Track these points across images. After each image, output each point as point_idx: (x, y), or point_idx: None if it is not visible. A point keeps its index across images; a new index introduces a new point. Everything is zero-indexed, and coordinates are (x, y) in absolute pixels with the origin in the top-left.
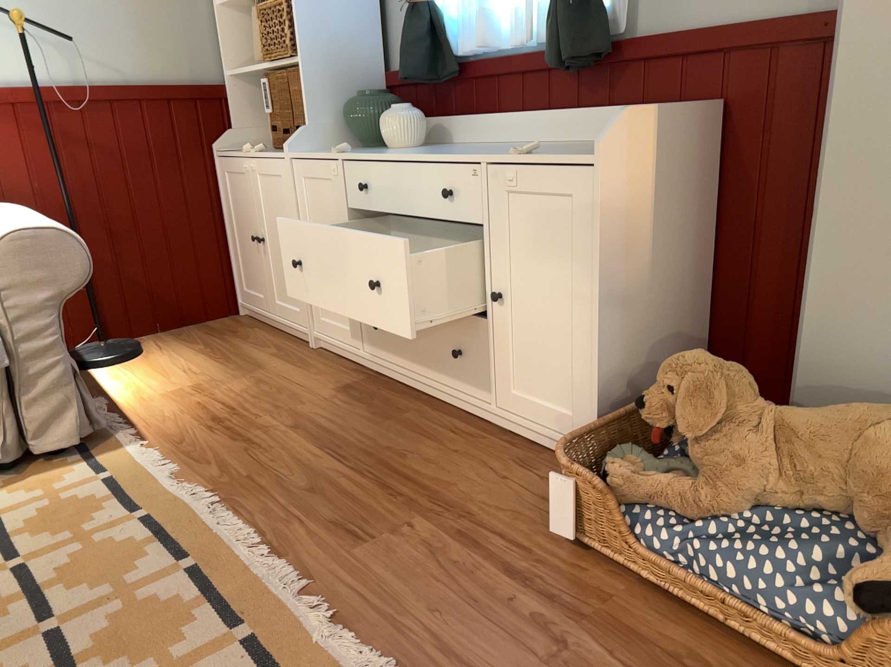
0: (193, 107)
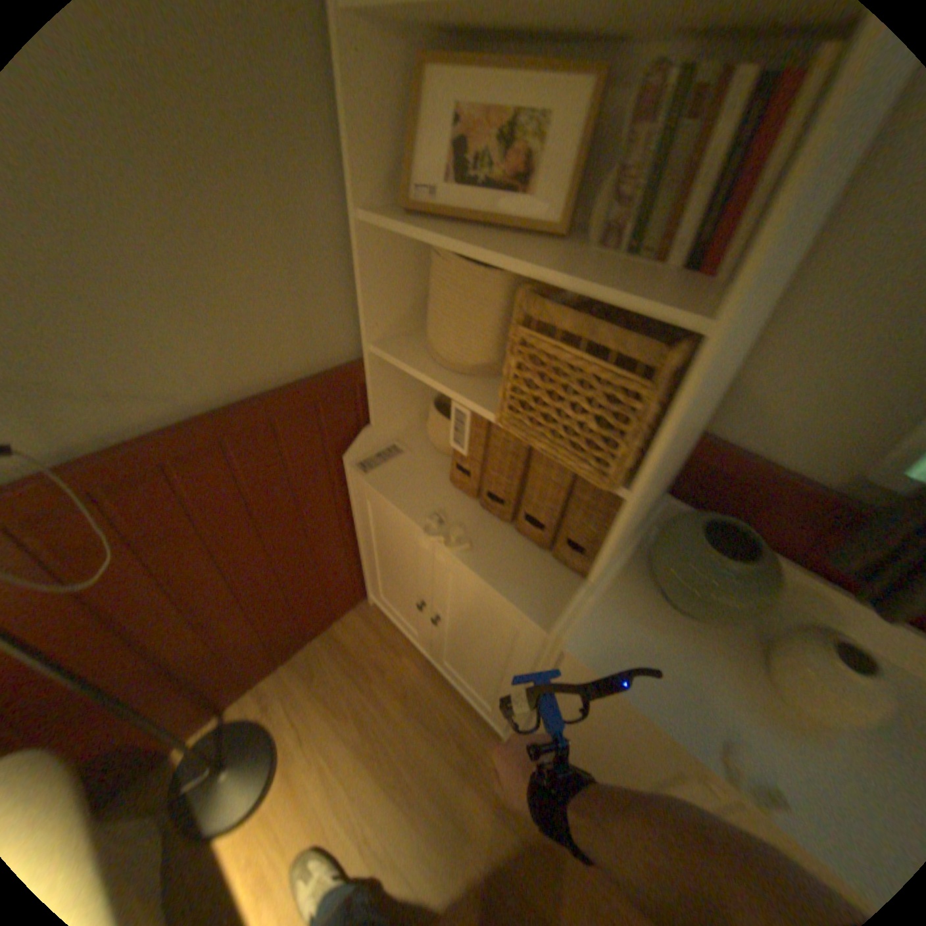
0: (312, 409)
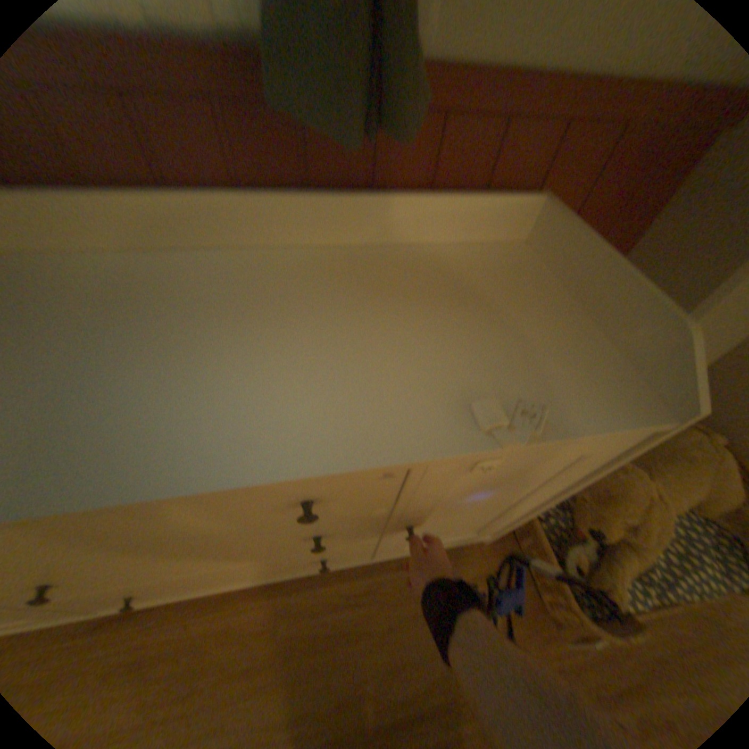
0: None
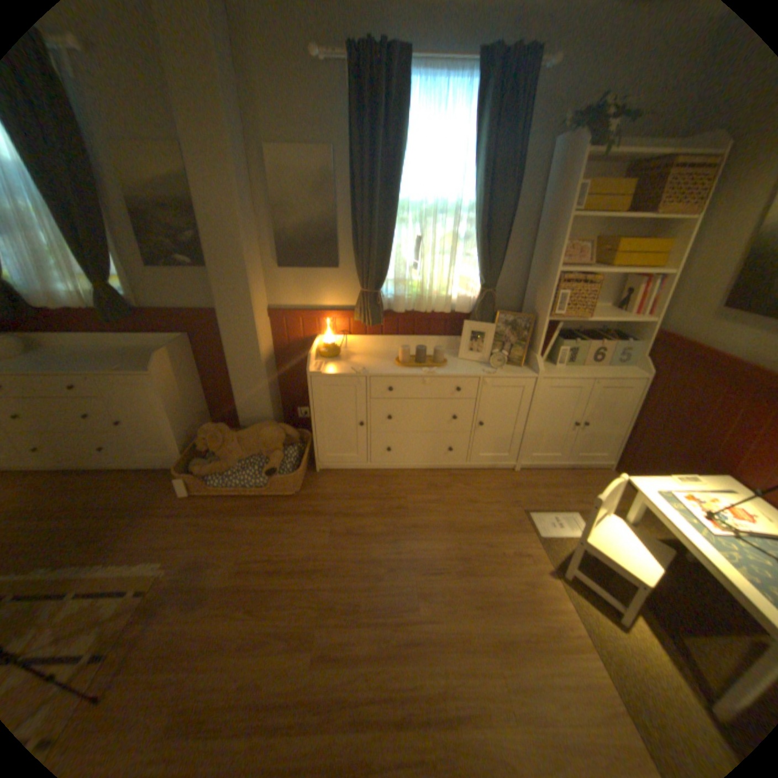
0: None
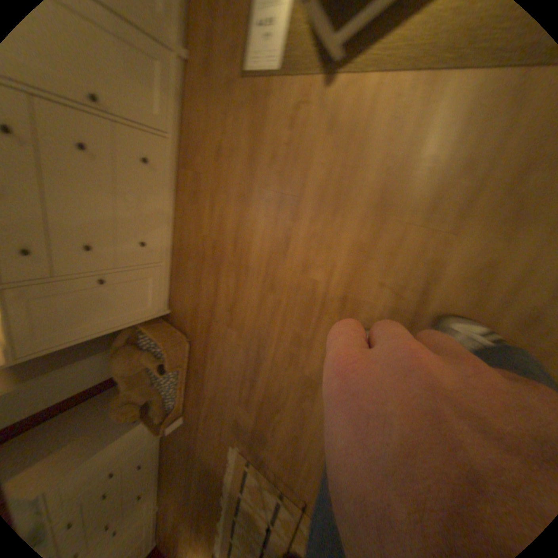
0: None
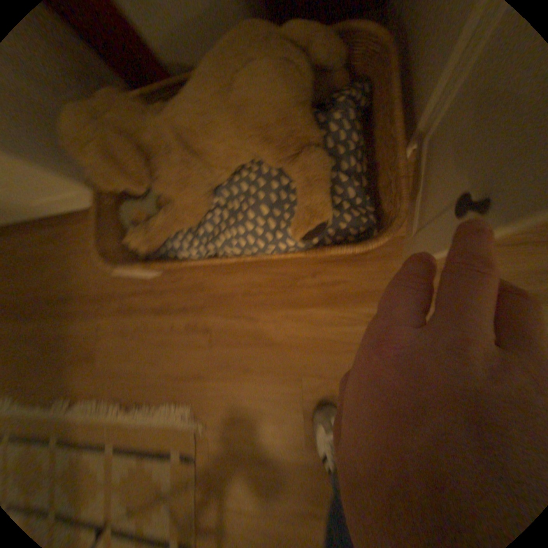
0: None
